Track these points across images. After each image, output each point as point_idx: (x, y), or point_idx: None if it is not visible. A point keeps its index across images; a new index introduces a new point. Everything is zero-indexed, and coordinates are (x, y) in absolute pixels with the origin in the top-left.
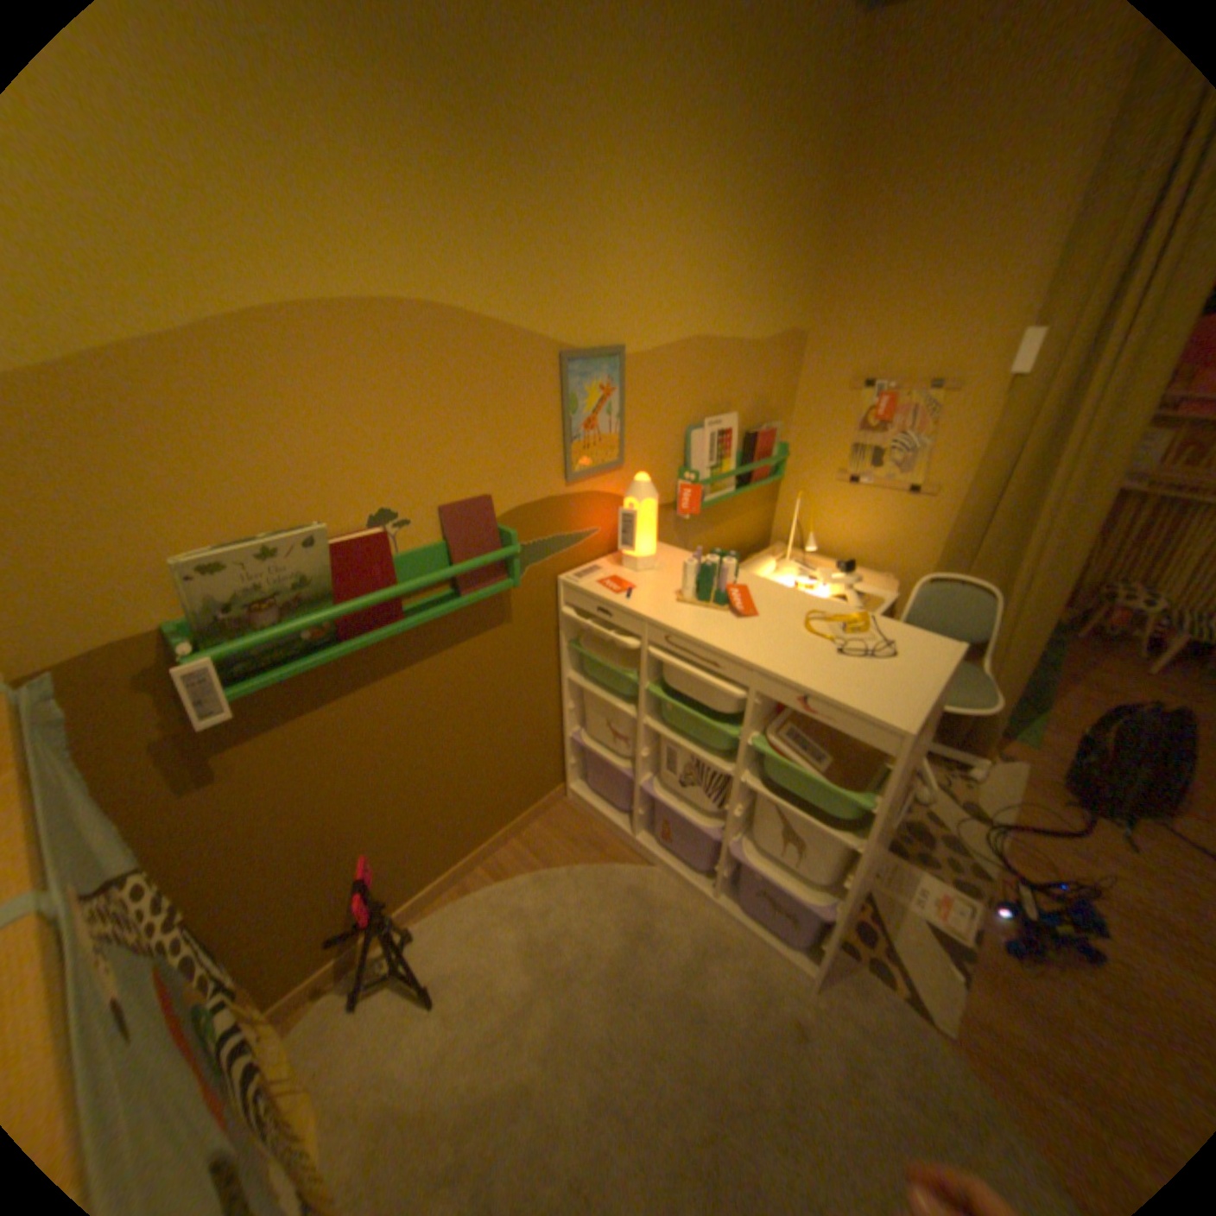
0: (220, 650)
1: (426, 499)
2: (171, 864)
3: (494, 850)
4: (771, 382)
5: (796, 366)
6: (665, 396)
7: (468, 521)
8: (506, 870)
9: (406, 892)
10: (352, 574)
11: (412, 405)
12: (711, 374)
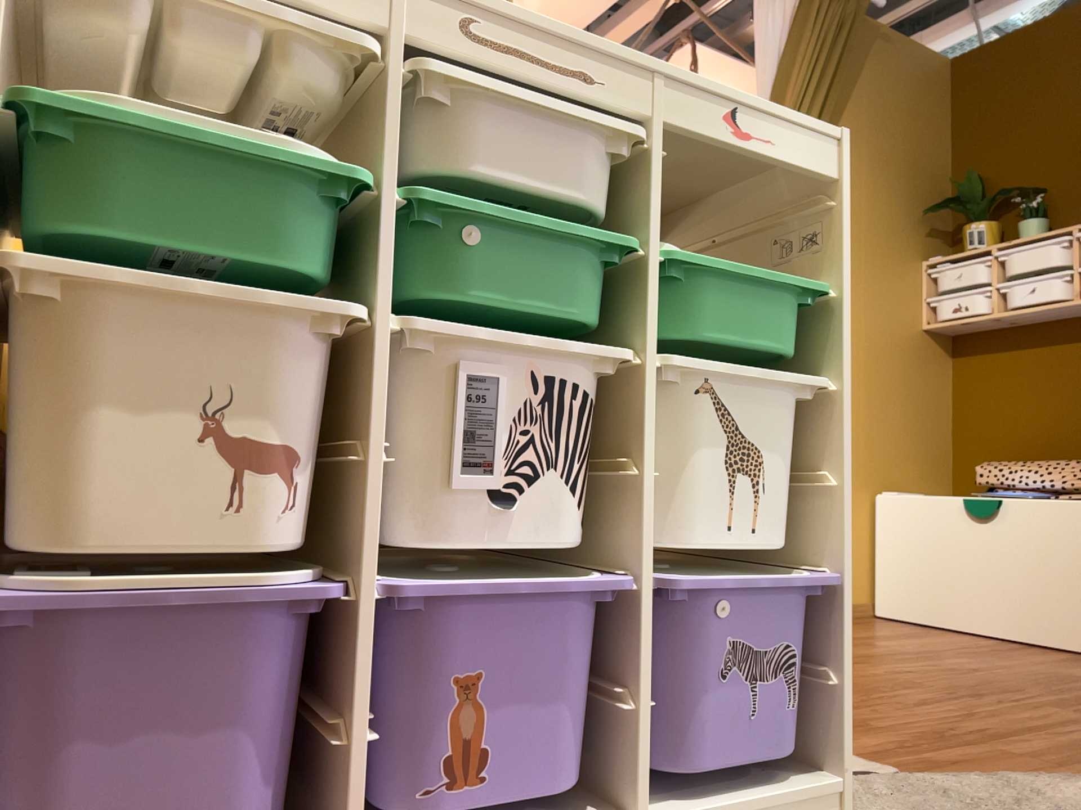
0: None
1: None
2: None
3: None
4: None
5: None
6: None
7: None
8: None
9: None
10: None
11: None
12: None
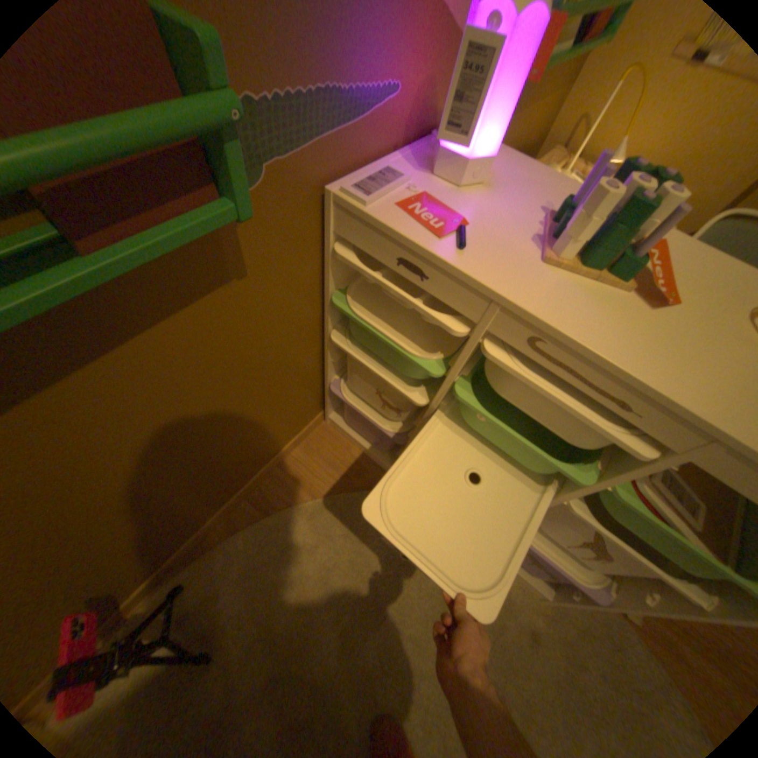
0: None
1: None
2: None
3: (258, 483)
4: None
5: None
6: None
7: None
8: (272, 501)
9: (166, 554)
10: None
11: None
12: None
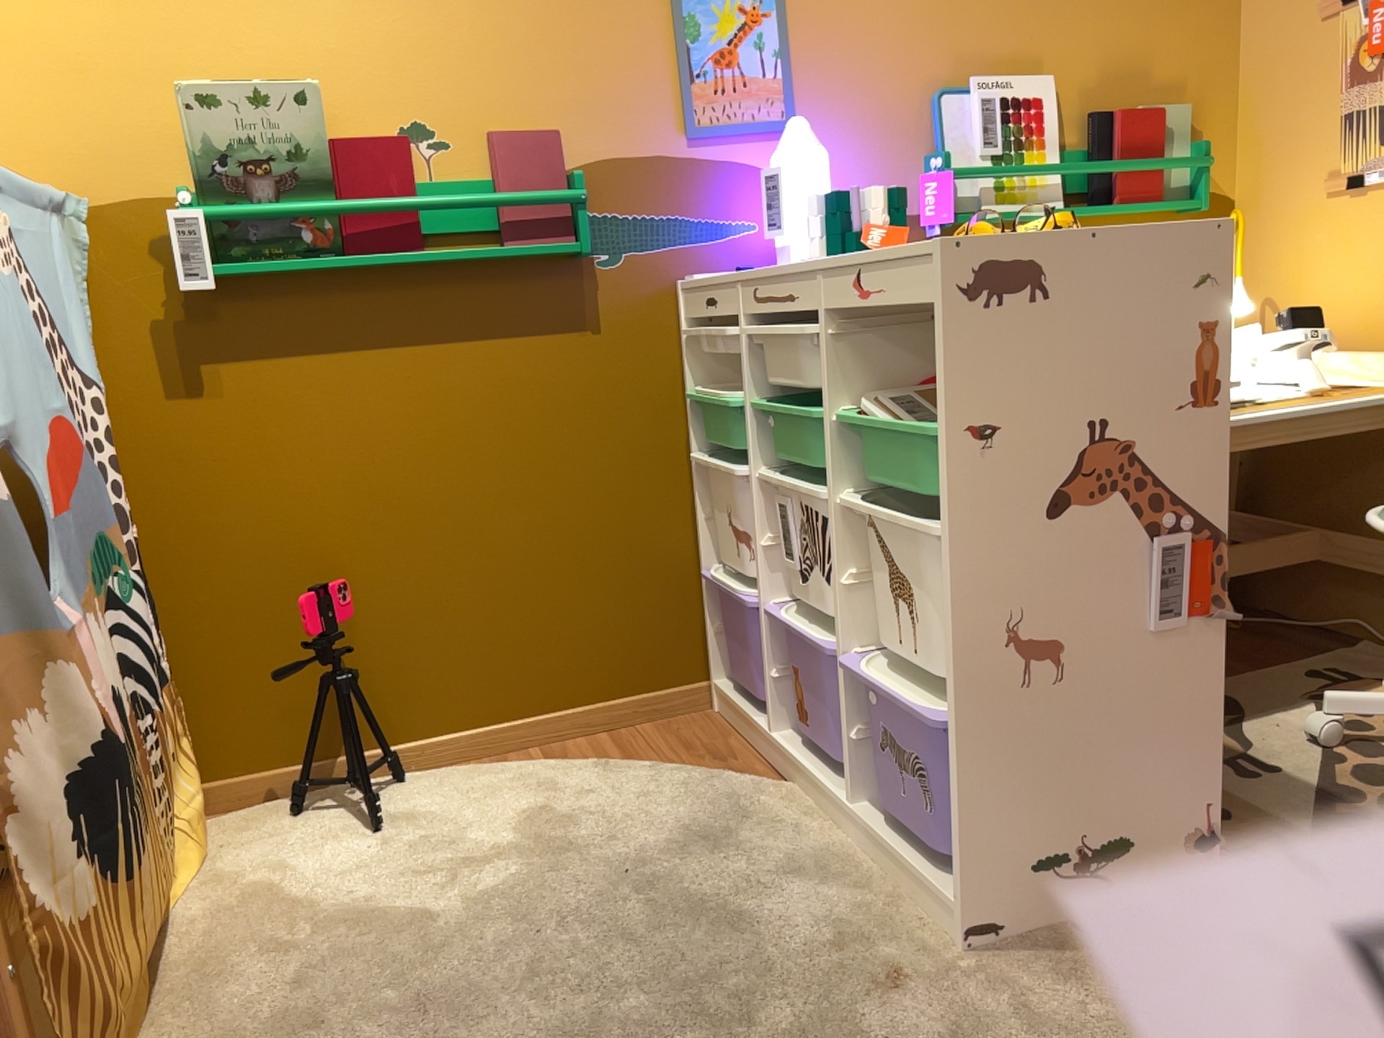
0: (215, 211)
1: (471, 121)
2: (147, 478)
3: (566, 733)
4: (1149, 34)
5: (1220, 11)
6: (875, 35)
7: (523, 154)
8: (569, 756)
9: (415, 717)
10: (365, 178)
11: (458, 6)
12: (979, 10)
